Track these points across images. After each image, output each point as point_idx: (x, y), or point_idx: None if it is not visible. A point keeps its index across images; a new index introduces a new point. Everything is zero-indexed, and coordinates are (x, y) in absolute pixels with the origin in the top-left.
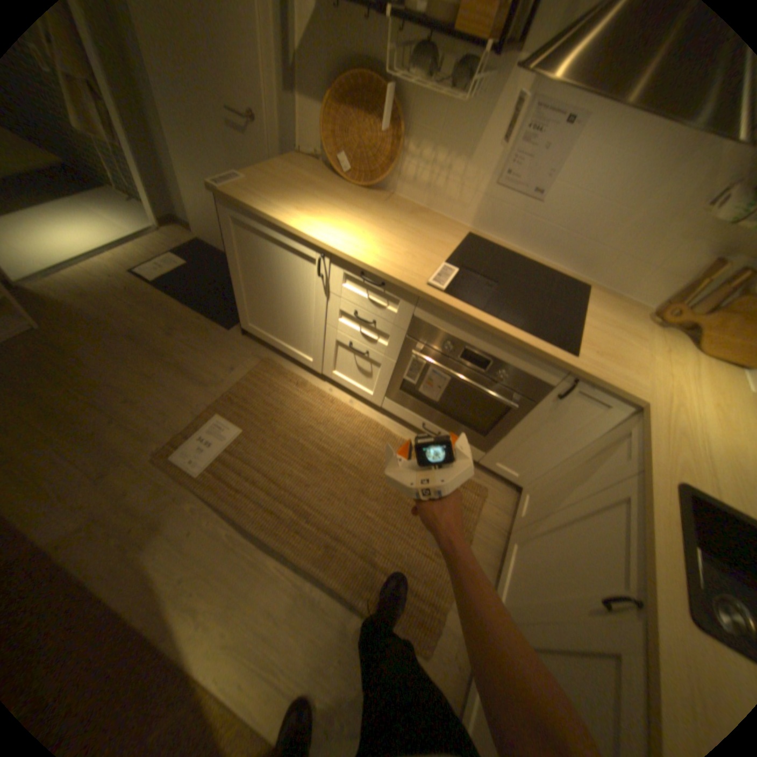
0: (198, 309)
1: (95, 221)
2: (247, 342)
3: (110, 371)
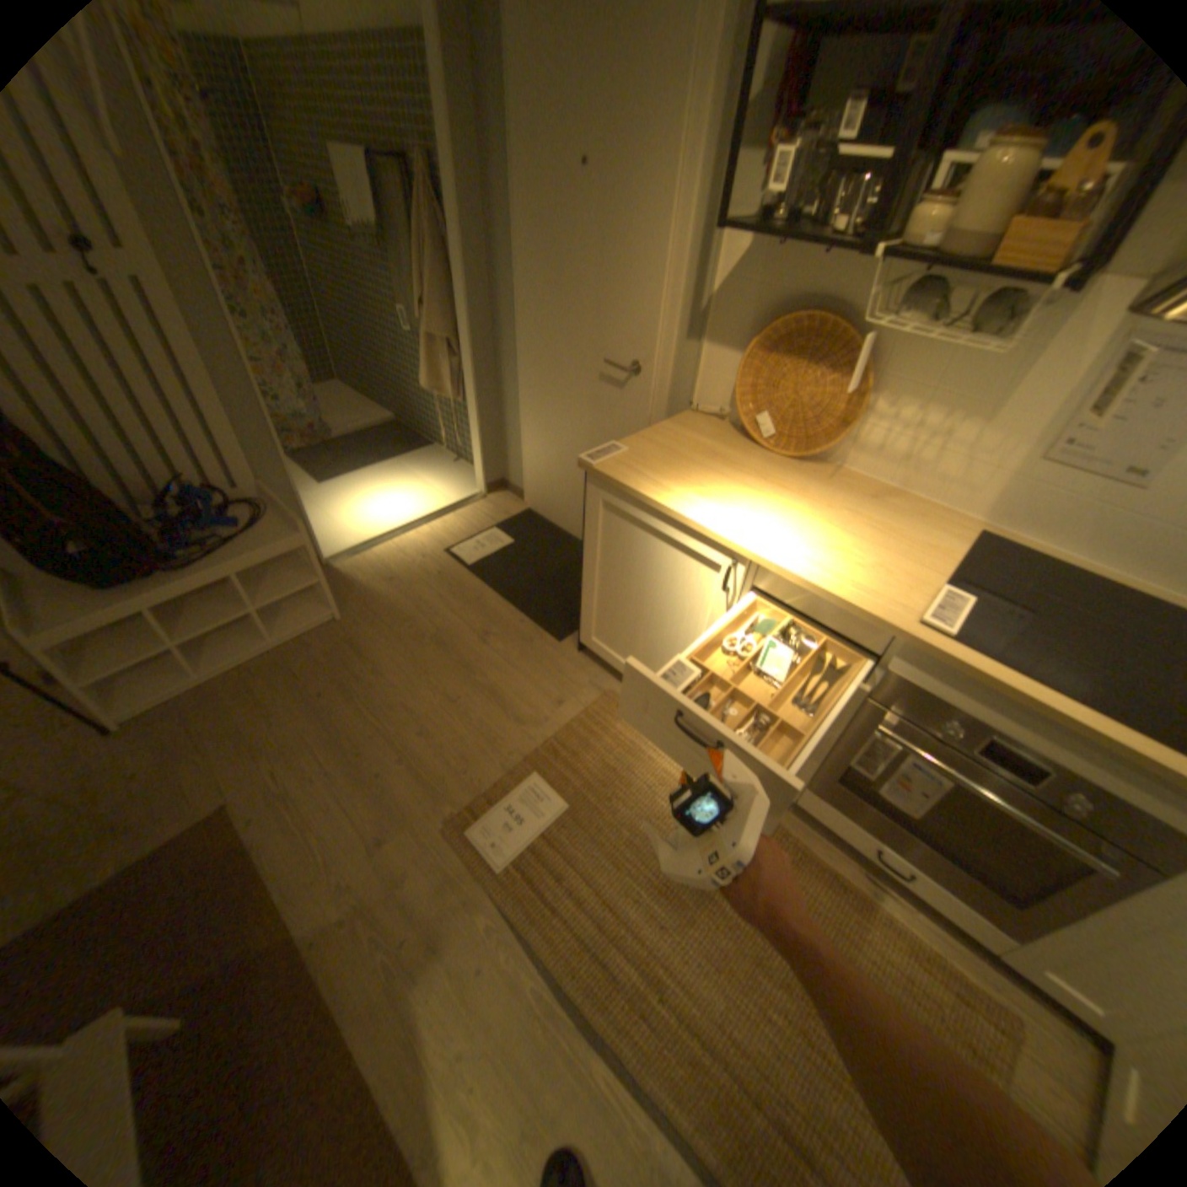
0: (524, 607)
1: (418, 485)
2: (584, 661)
3: (410, 684)
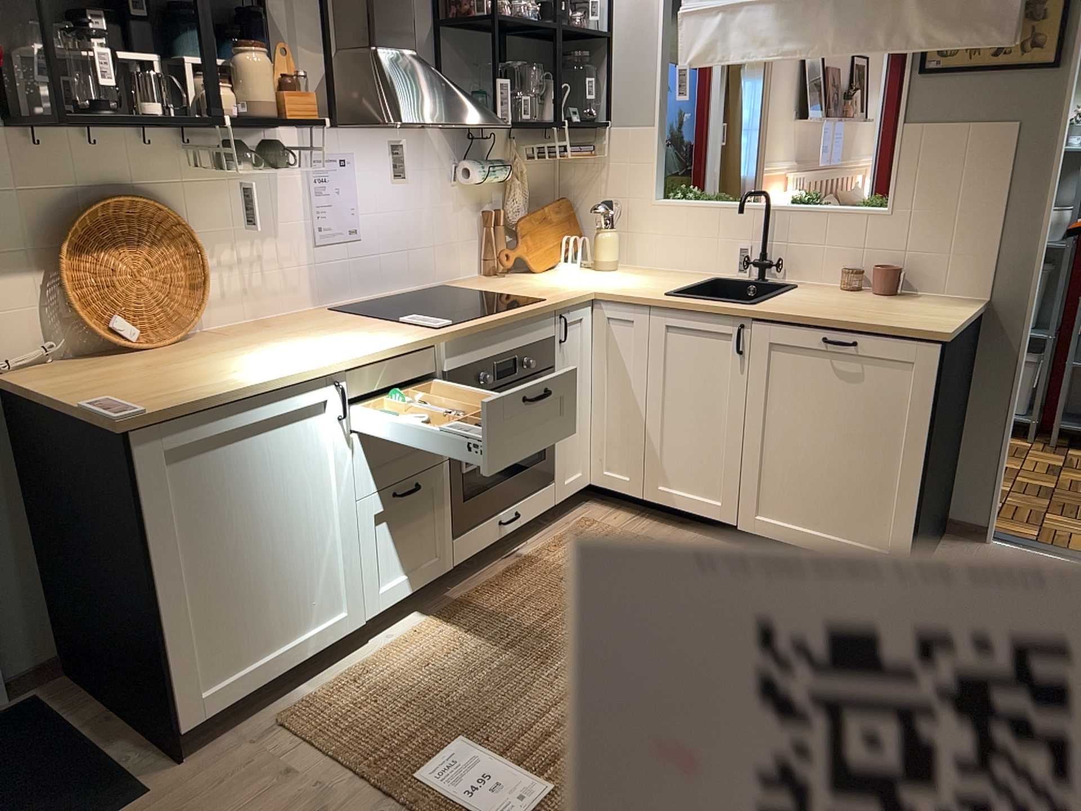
0: None
1: None
2: (206, 754)
3: None
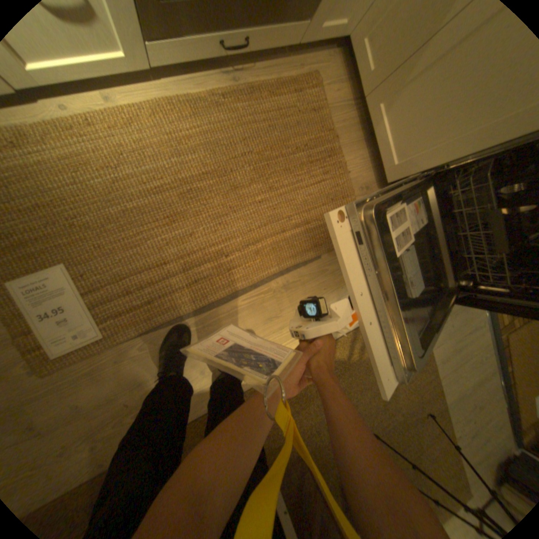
0: None
1: None
2: None
3: None
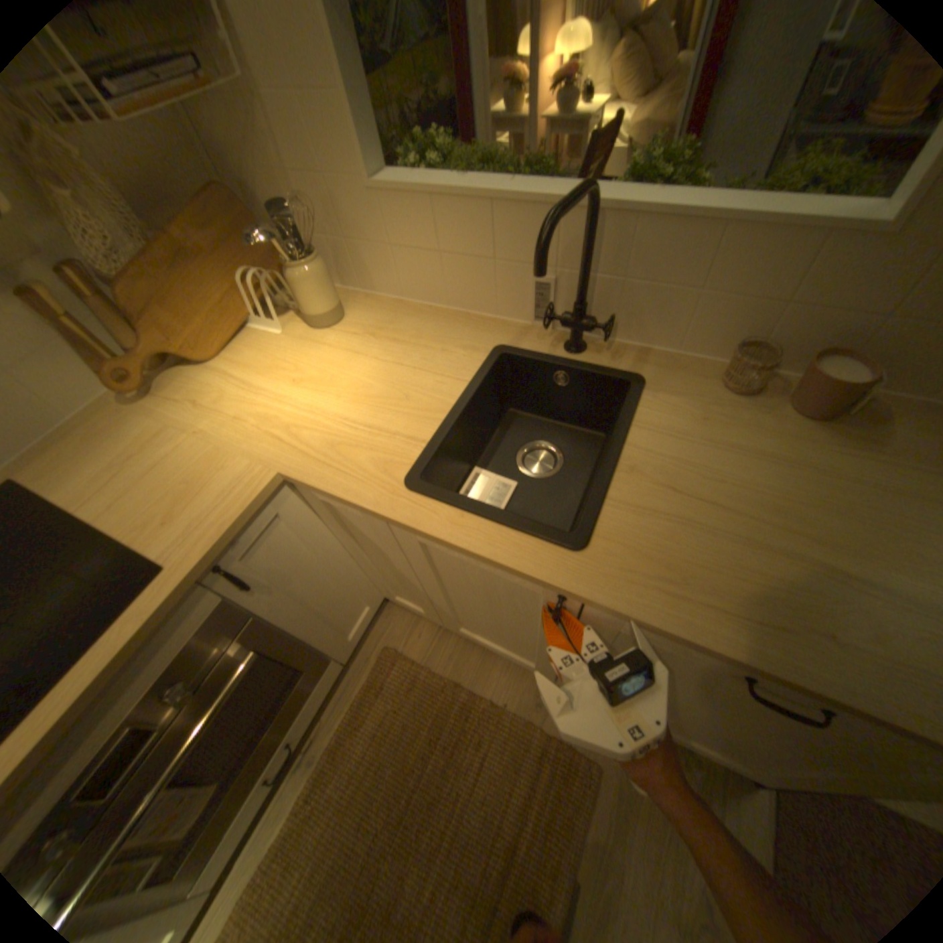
0: None
1: None
2: None
3: None
